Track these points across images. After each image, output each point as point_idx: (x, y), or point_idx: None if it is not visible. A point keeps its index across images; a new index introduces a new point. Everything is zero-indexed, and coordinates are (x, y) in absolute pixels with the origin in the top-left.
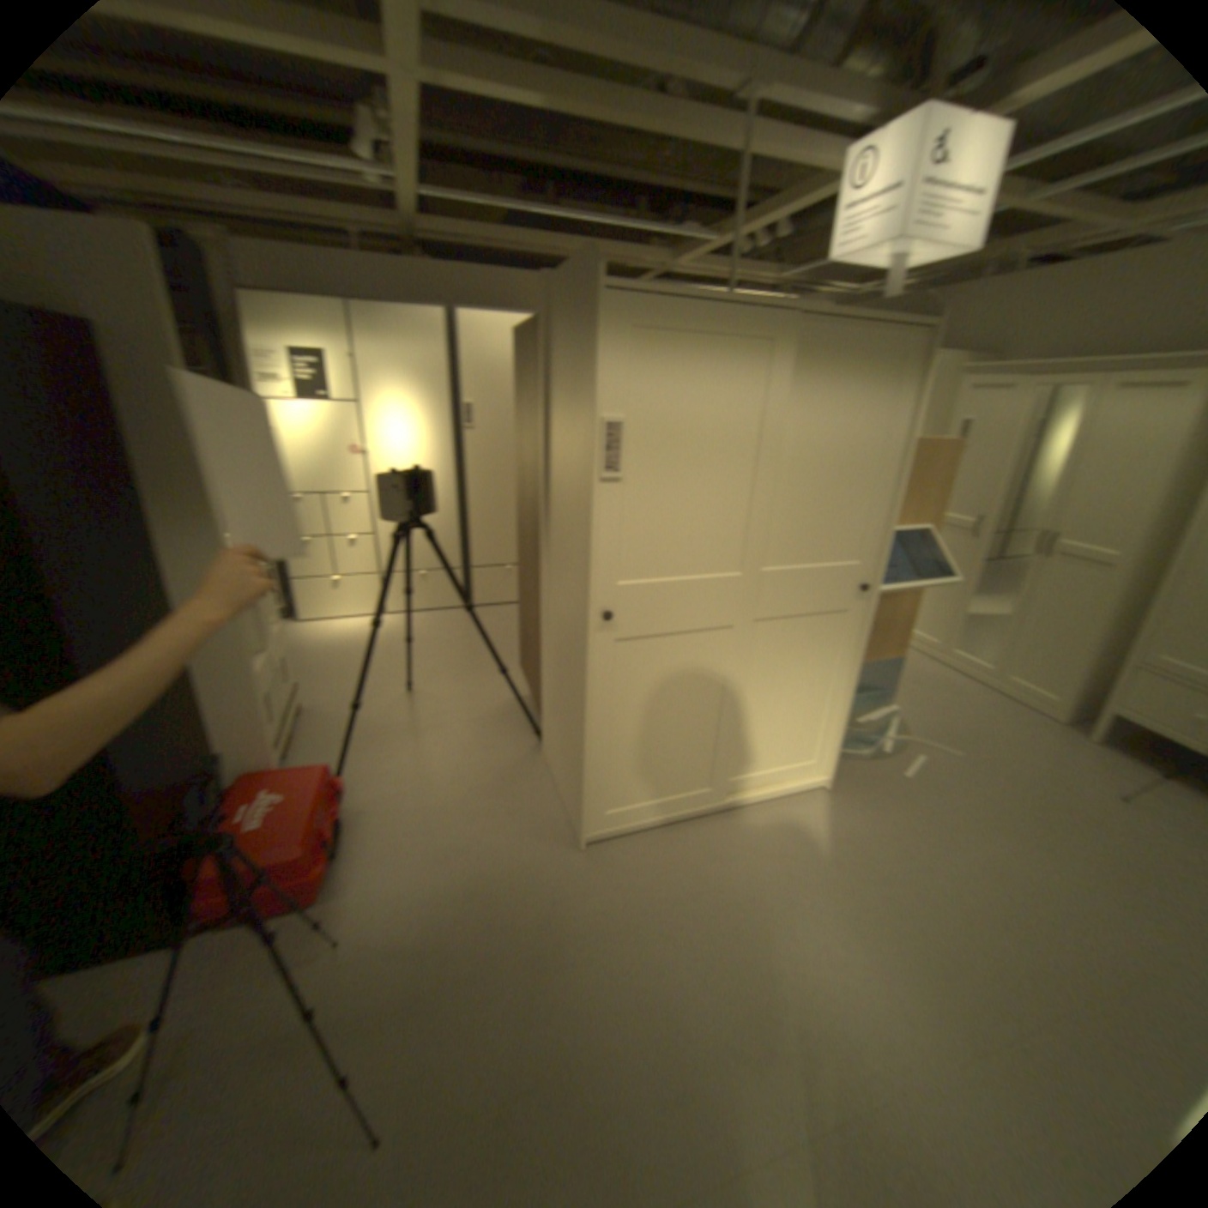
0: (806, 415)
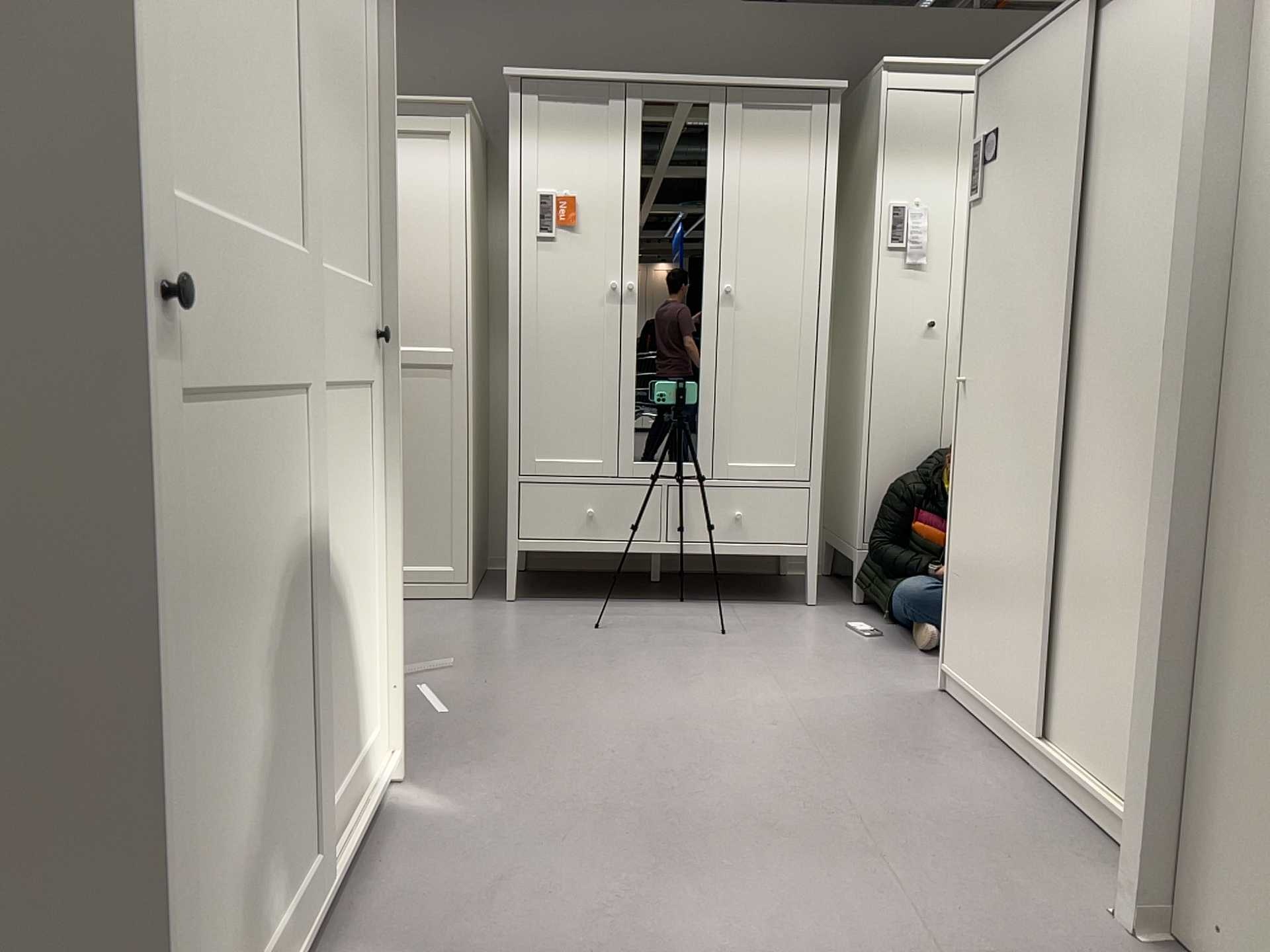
0: None
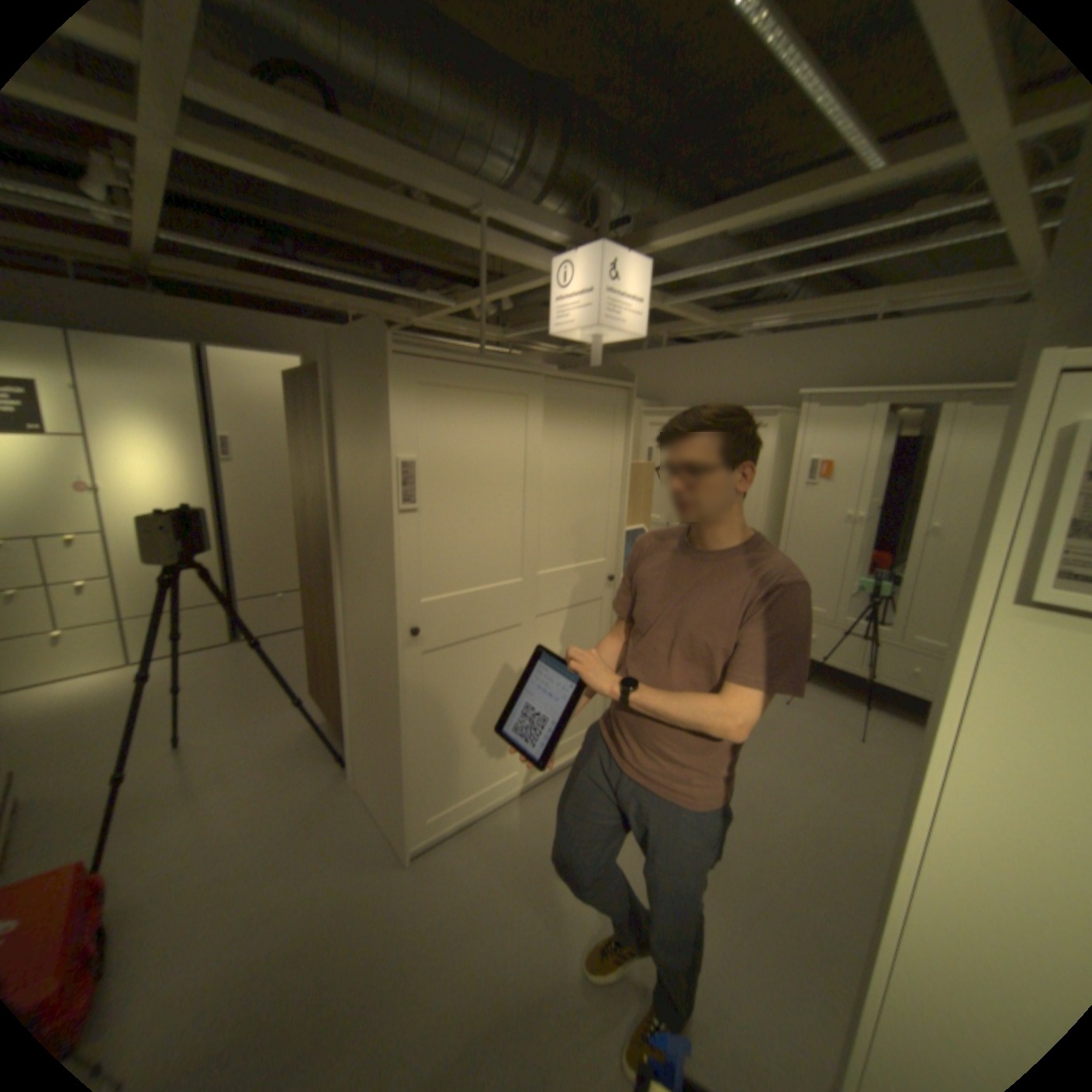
0: (553, 452)
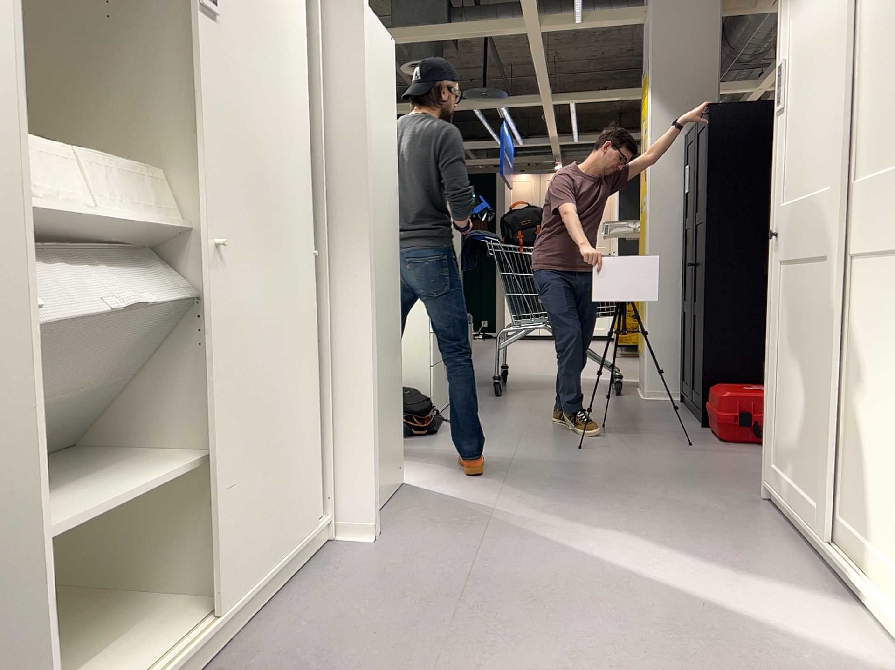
0: None
